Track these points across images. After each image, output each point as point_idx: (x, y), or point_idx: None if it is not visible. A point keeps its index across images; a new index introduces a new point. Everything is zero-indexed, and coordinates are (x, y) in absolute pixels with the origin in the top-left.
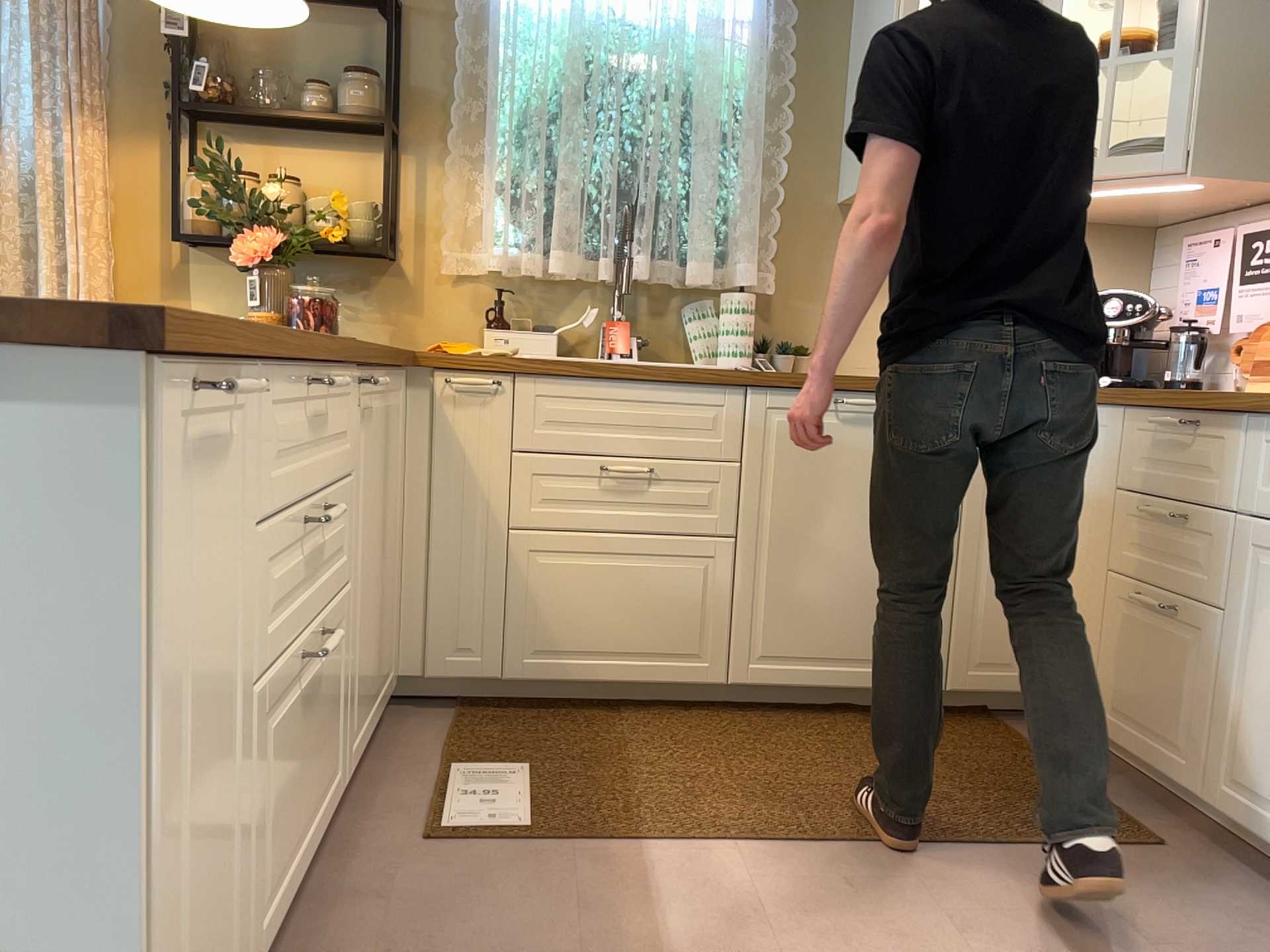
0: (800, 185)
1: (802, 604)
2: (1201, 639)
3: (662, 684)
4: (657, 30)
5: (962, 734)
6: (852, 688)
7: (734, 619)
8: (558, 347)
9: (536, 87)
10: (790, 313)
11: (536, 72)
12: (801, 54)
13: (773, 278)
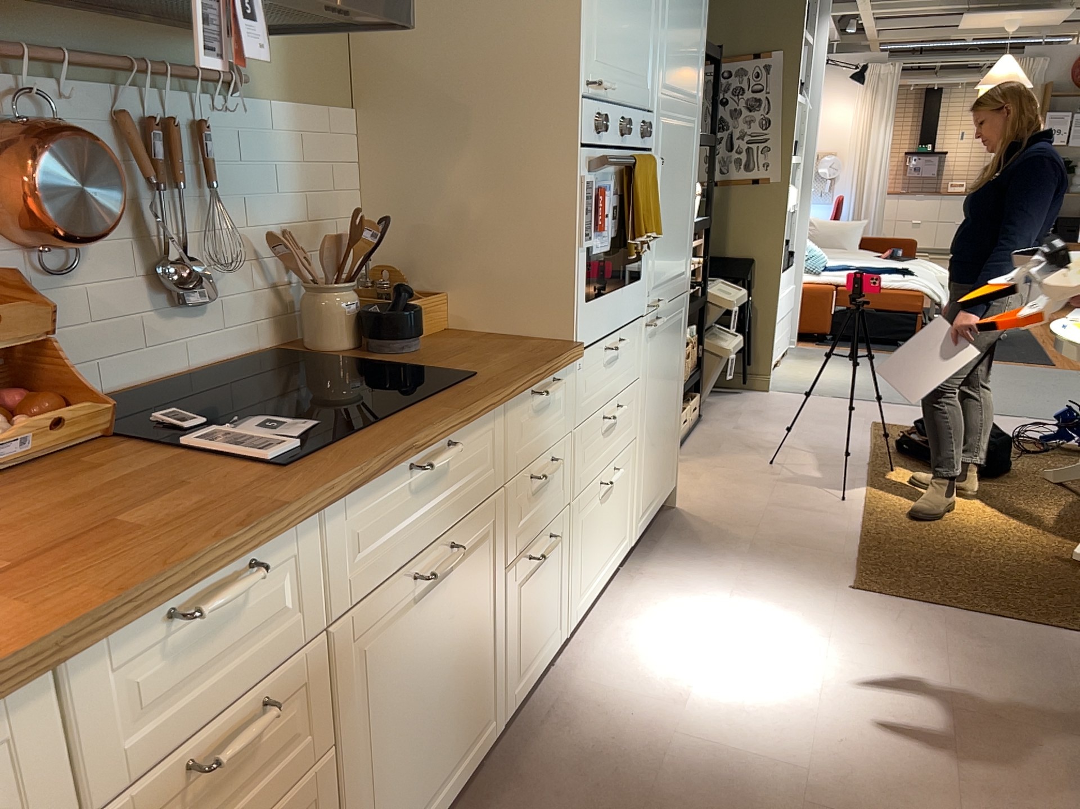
0: None
1: None
2: None
3: None
4: None
5: None
6: None
7: None
8: None
9: None
10: None
11: None
12: None
13: None
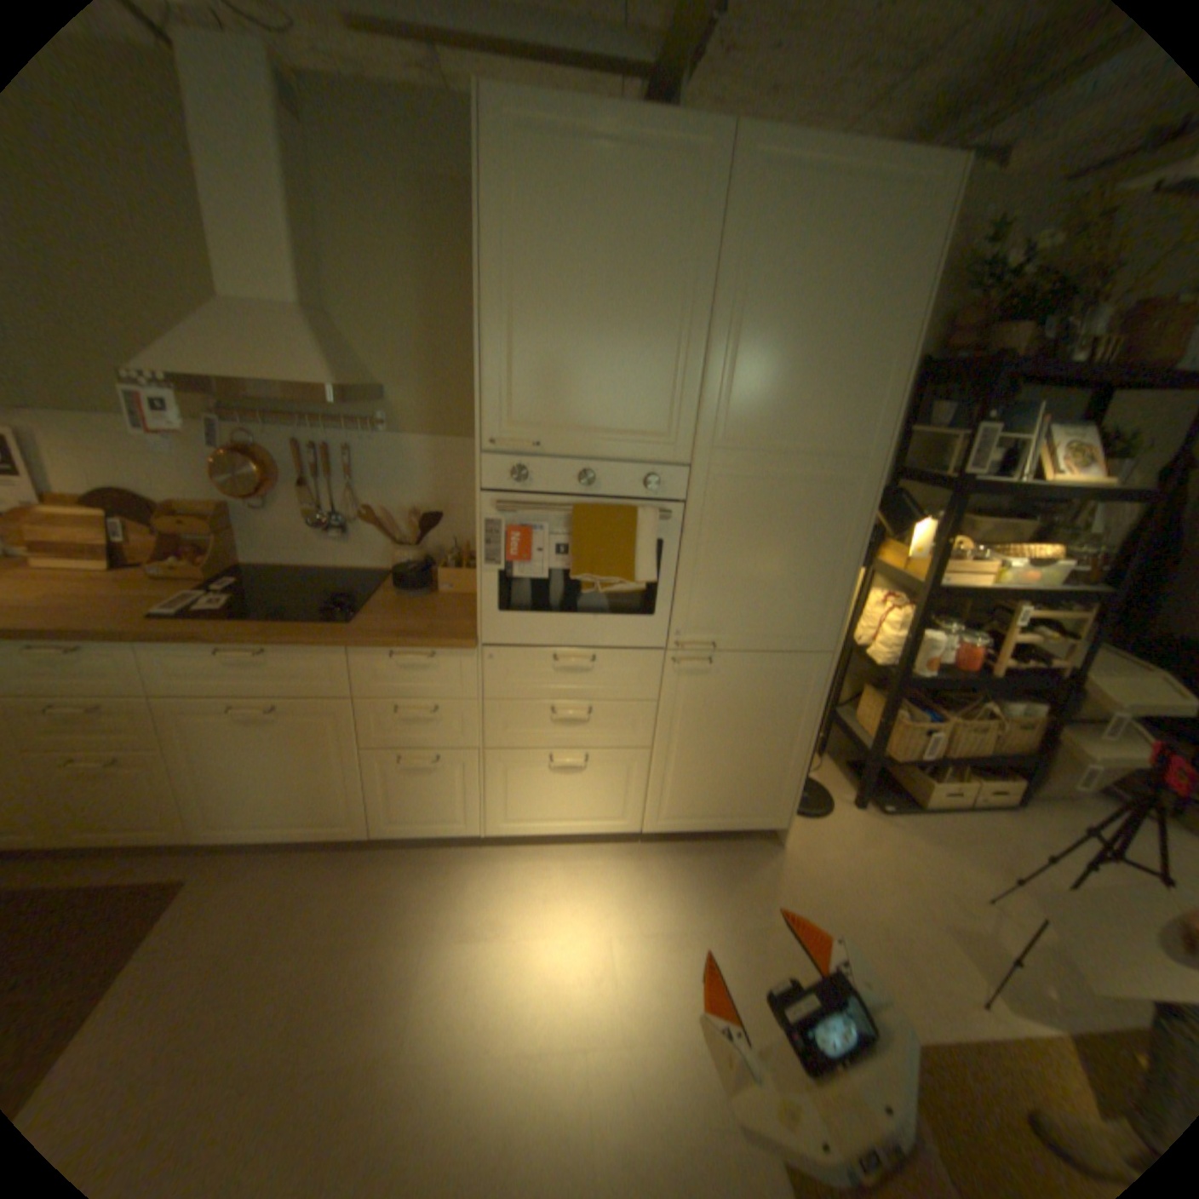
0: None
1: None
2: (147, 771)
3: None
4: None
5: None
6: None
7: None
8: None
9: None
10: None
11: None
12: None
13: None
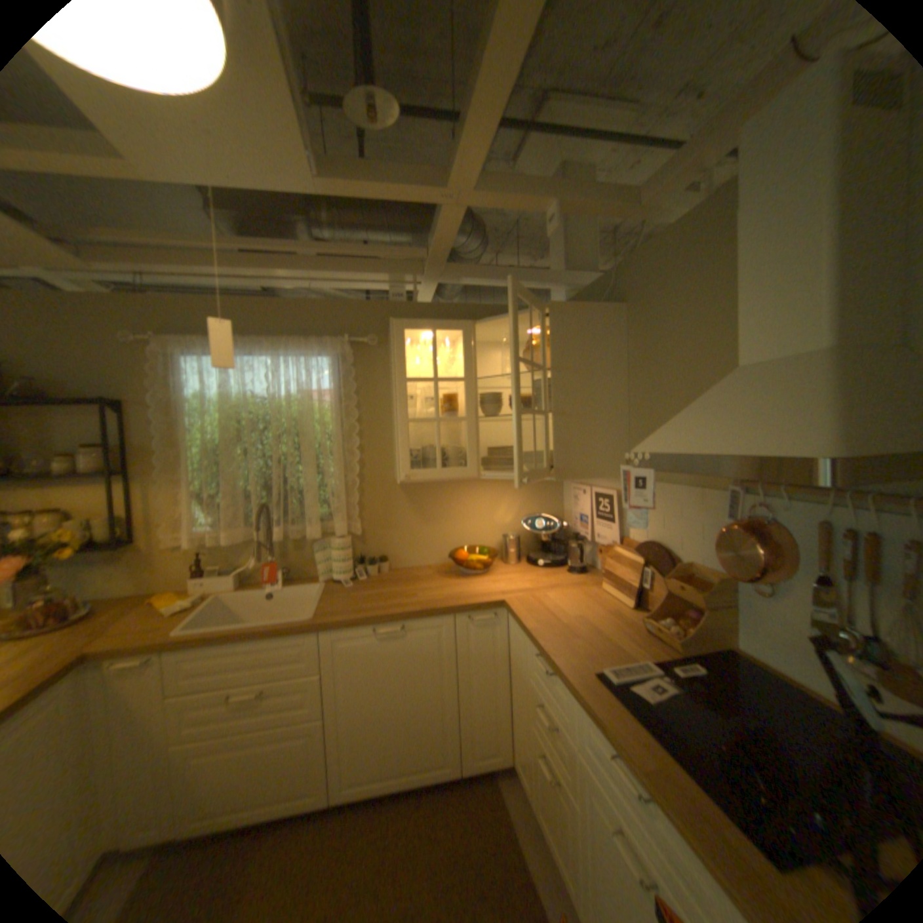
0: (371, 472)
1: (368, 751)
2: (571, 817)
3: (285, 818)
4: (273, 403)
5: (469, 813)
6: (405, 791)
7: (326, 768)
8: (236, 583)
9: (202, 442)
10: (374, 539)
11: (202, 433)
12: (363, 403)
13: (358, 527)
